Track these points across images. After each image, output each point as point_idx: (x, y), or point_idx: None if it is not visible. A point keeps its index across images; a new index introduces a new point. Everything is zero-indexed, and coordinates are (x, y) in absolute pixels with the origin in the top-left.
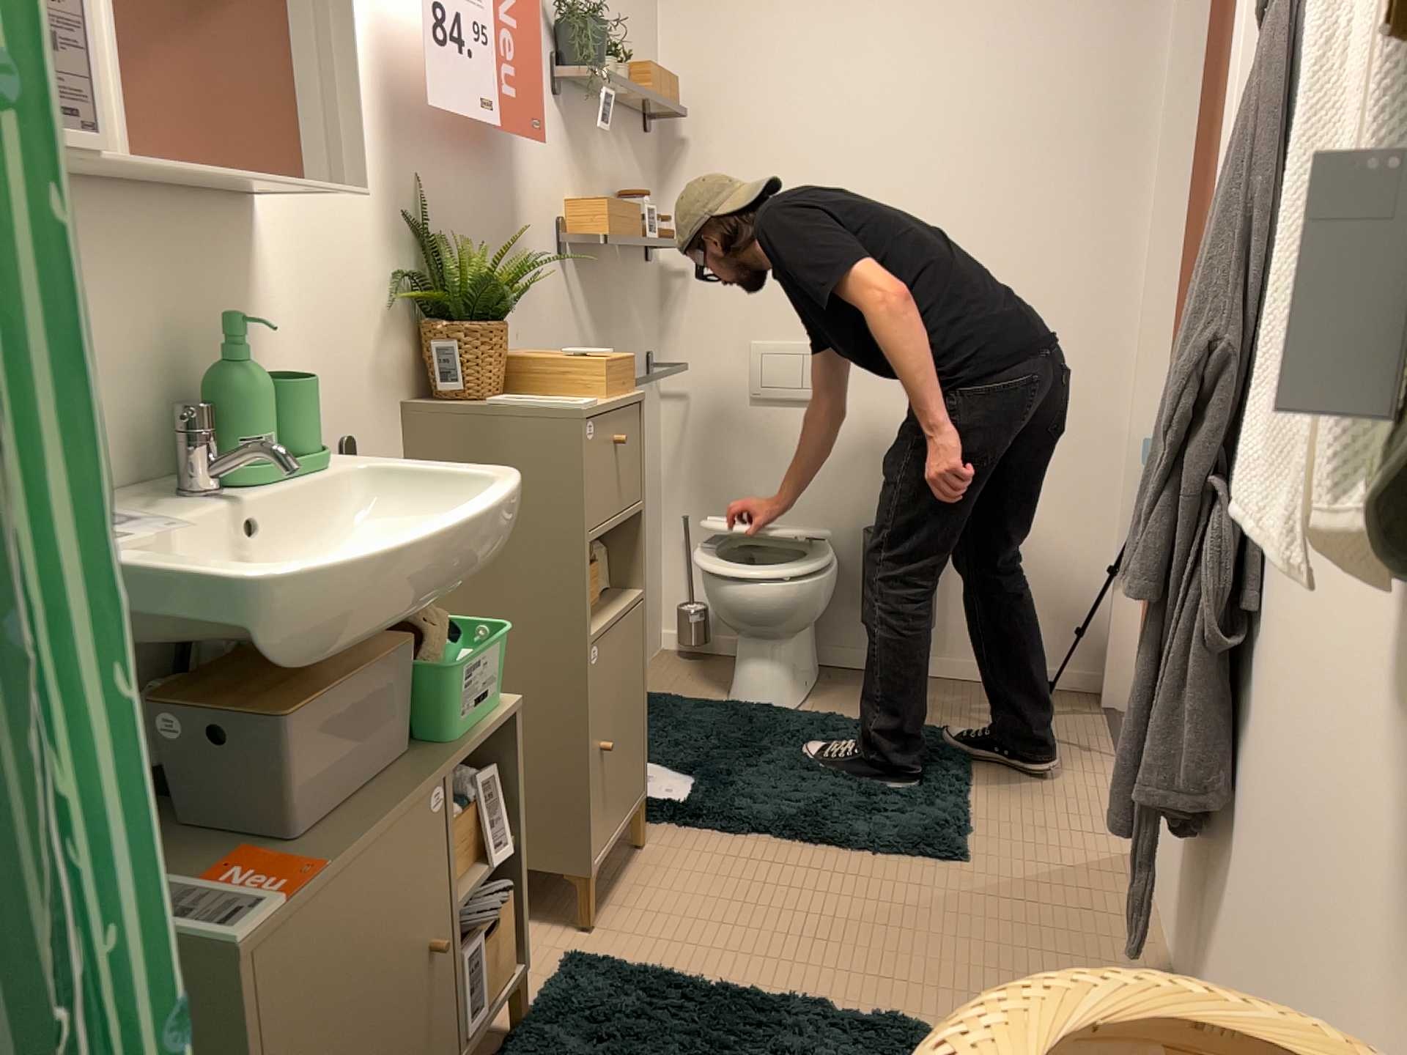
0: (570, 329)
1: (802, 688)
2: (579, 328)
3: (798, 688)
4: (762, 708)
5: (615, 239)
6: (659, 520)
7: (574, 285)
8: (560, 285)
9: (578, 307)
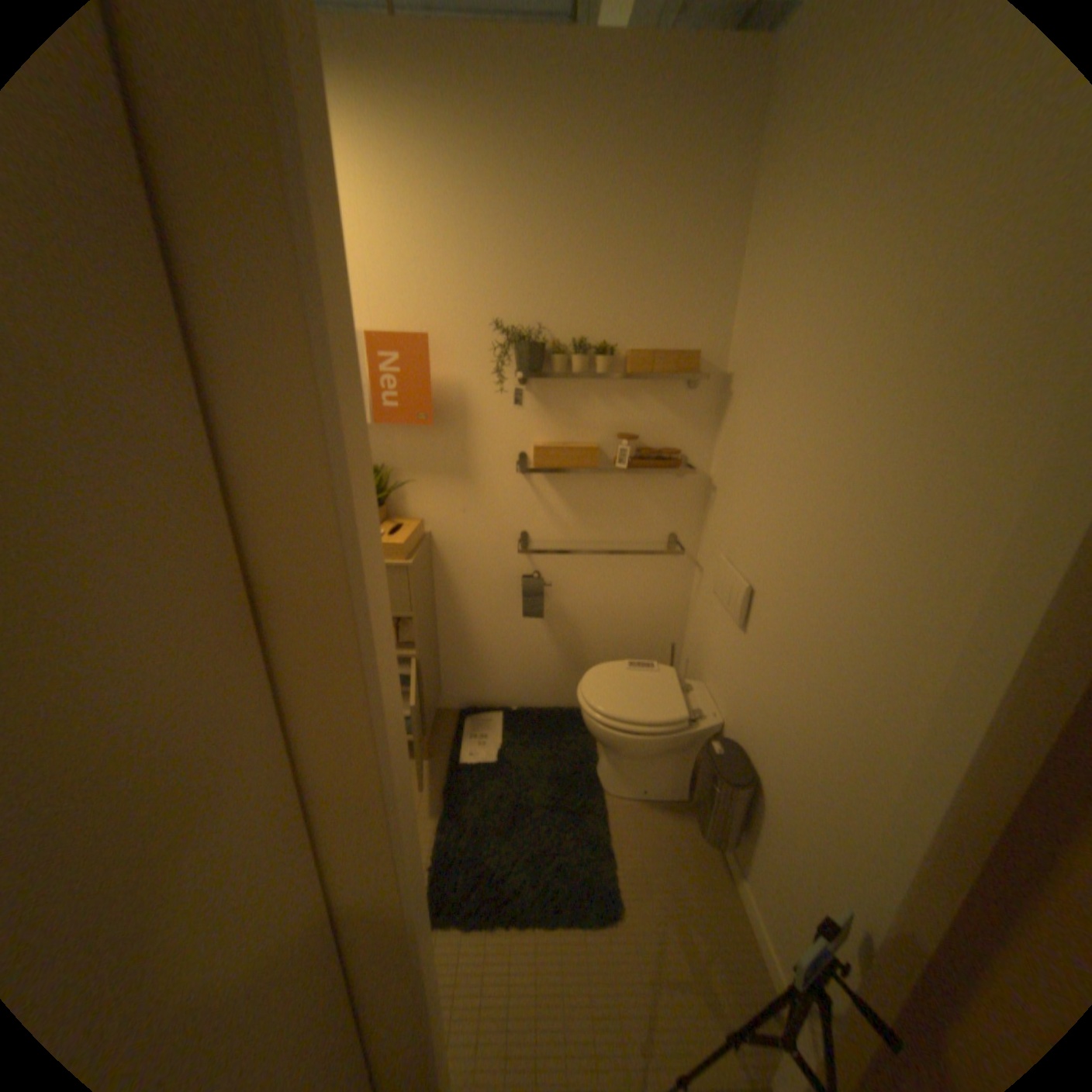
0: (526, 507)
1: (632, 790)
2: (541, 507)
3: (625, 787)
4: (591, 774)
5: (537, 463)
6: (674, 634)
7: (534, 483)
8: (513, 483)
9: (541, 496)
